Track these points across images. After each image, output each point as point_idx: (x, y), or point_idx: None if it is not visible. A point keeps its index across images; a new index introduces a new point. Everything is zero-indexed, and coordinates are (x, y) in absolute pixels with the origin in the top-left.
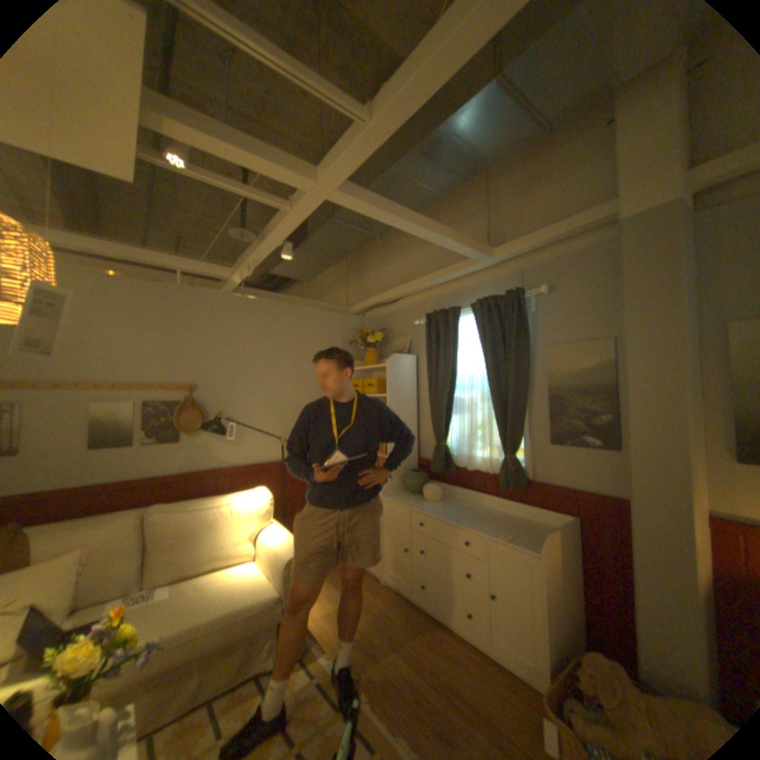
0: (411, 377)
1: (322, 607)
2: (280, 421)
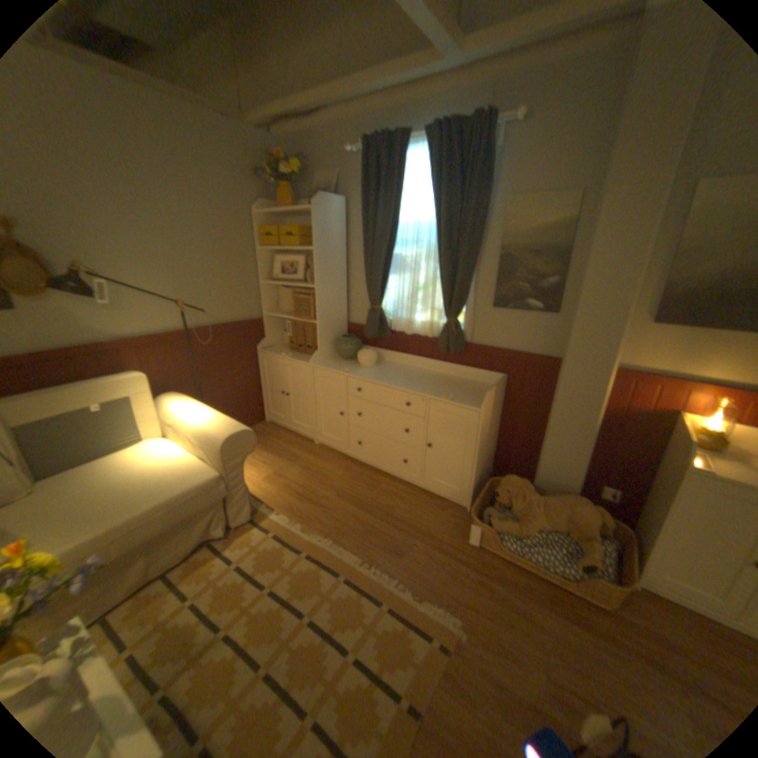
0: (341, 227)
1: (260, 471)
2: (174, 279)
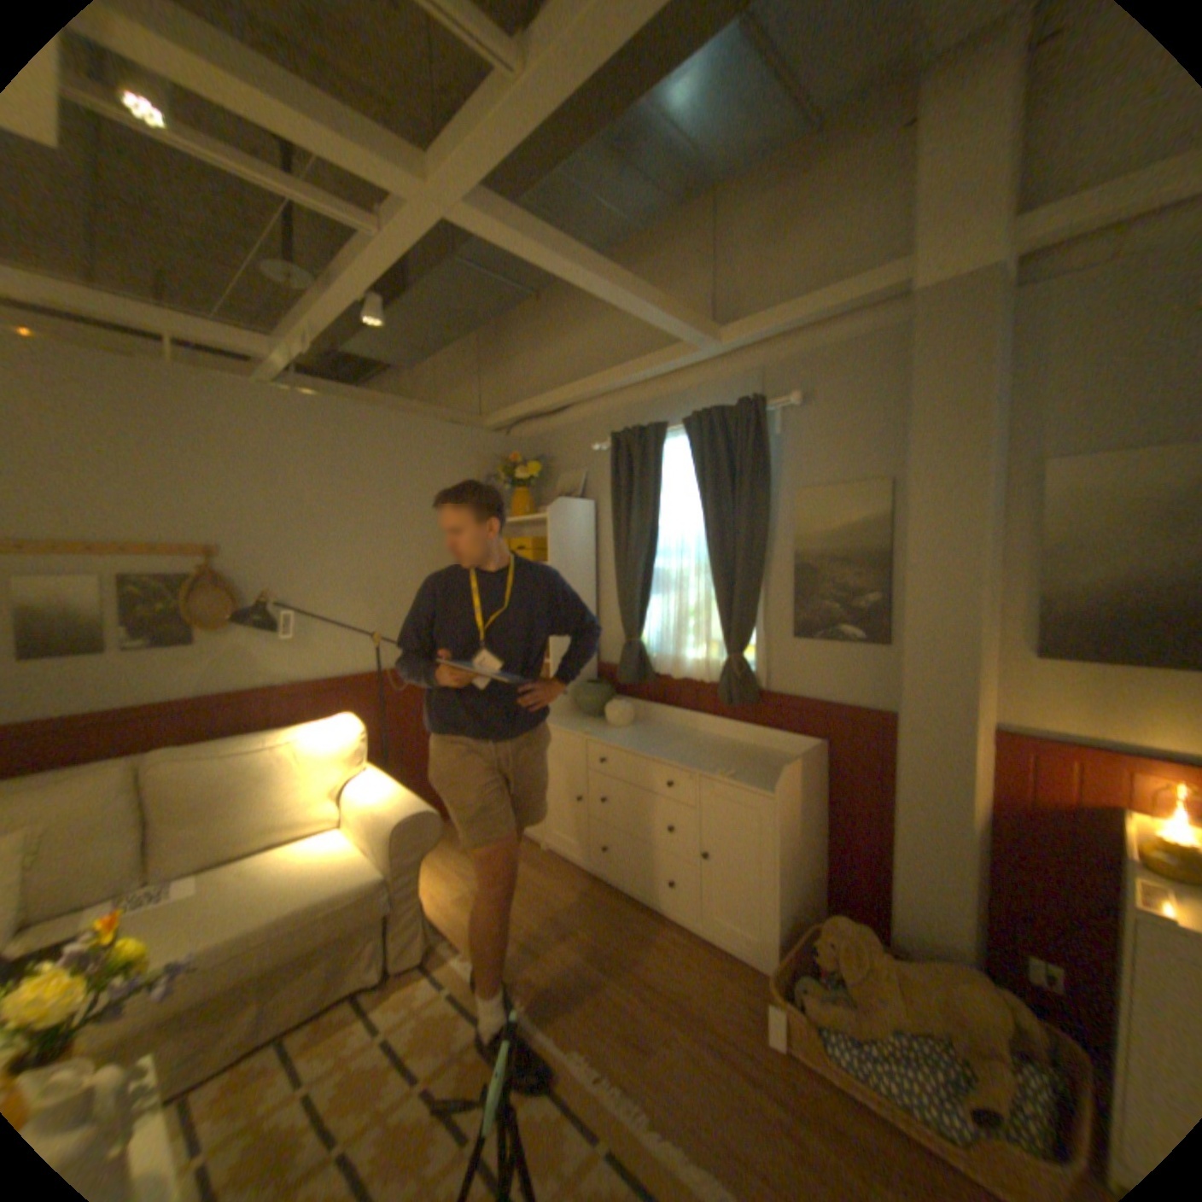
0: (586, 536)
1: (451, 889)
2: (372, 607)
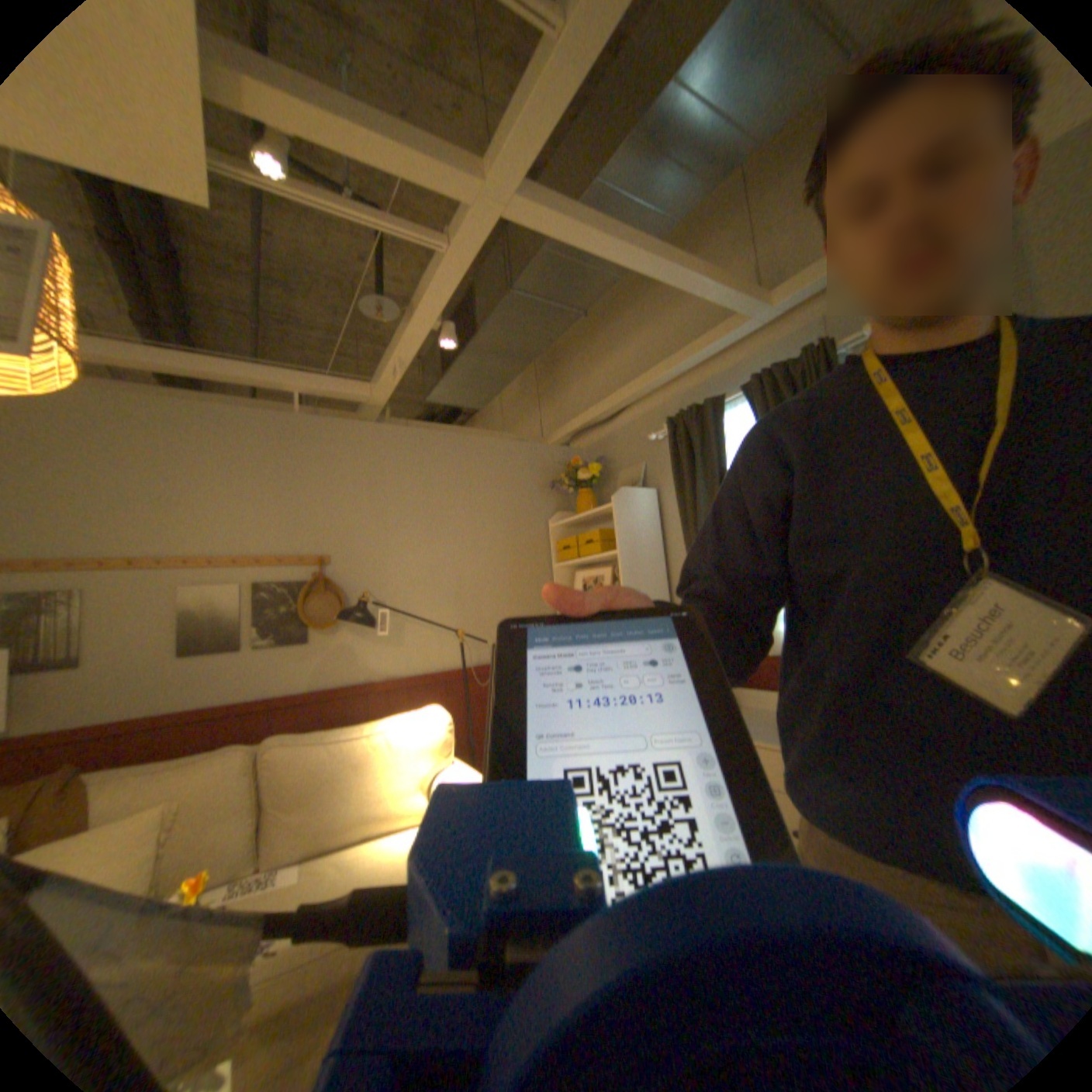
0: (653, 521)
1: None
2: (457, 605)
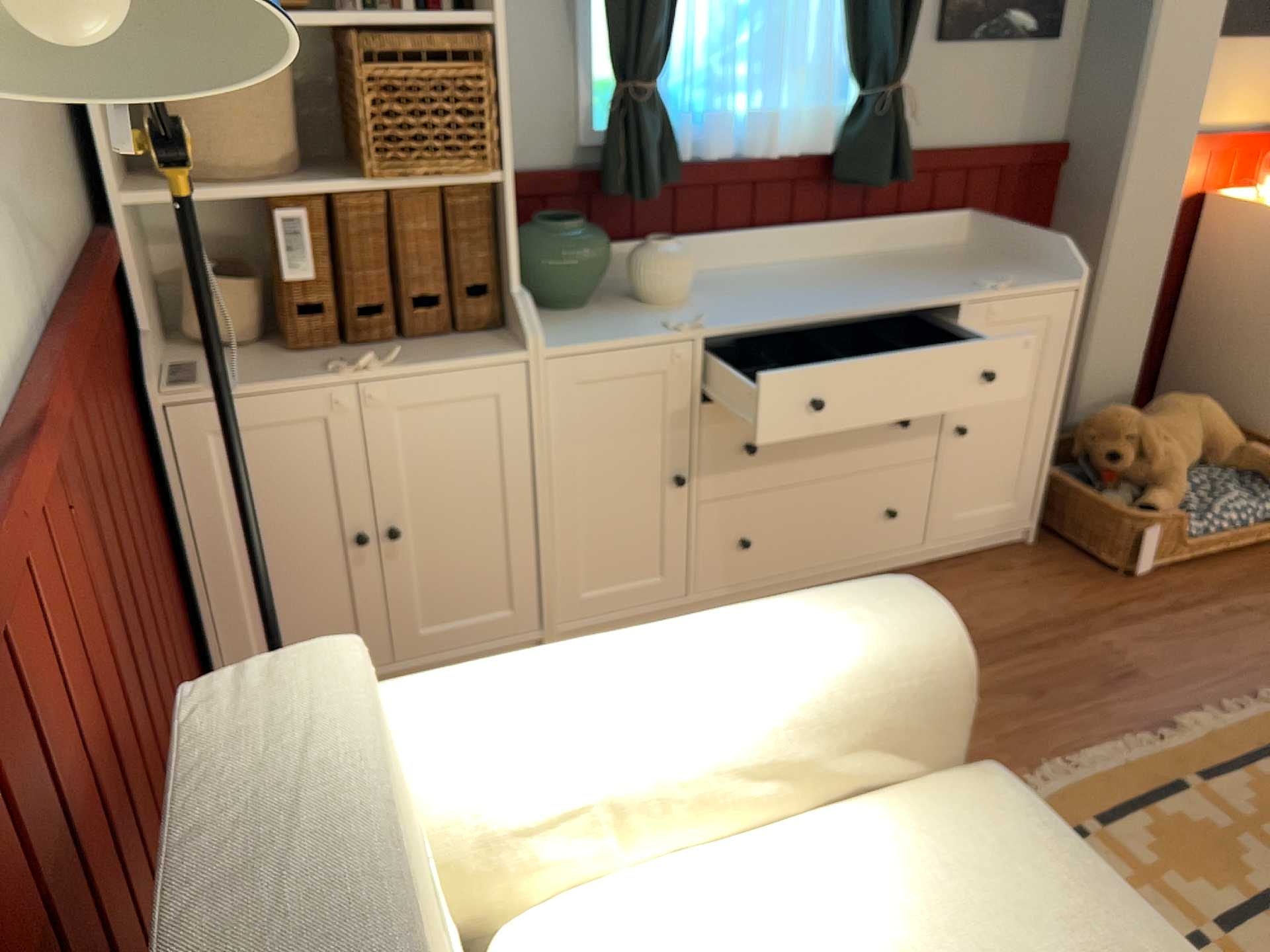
0: None
1: None
2: None
